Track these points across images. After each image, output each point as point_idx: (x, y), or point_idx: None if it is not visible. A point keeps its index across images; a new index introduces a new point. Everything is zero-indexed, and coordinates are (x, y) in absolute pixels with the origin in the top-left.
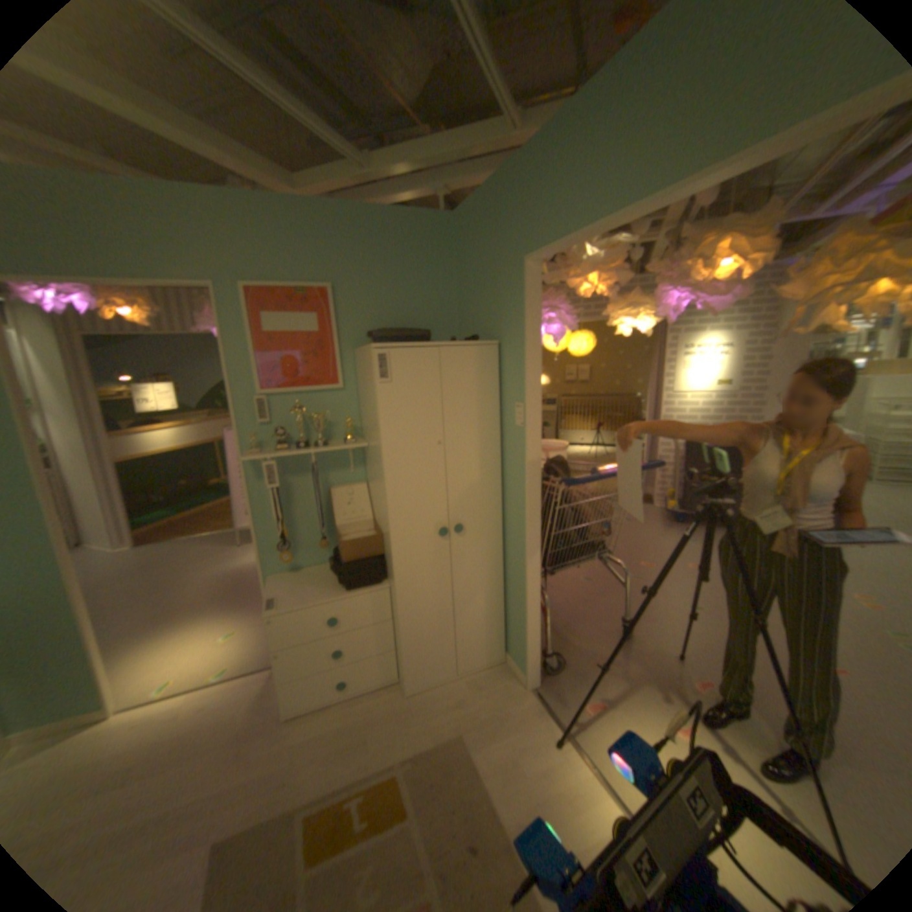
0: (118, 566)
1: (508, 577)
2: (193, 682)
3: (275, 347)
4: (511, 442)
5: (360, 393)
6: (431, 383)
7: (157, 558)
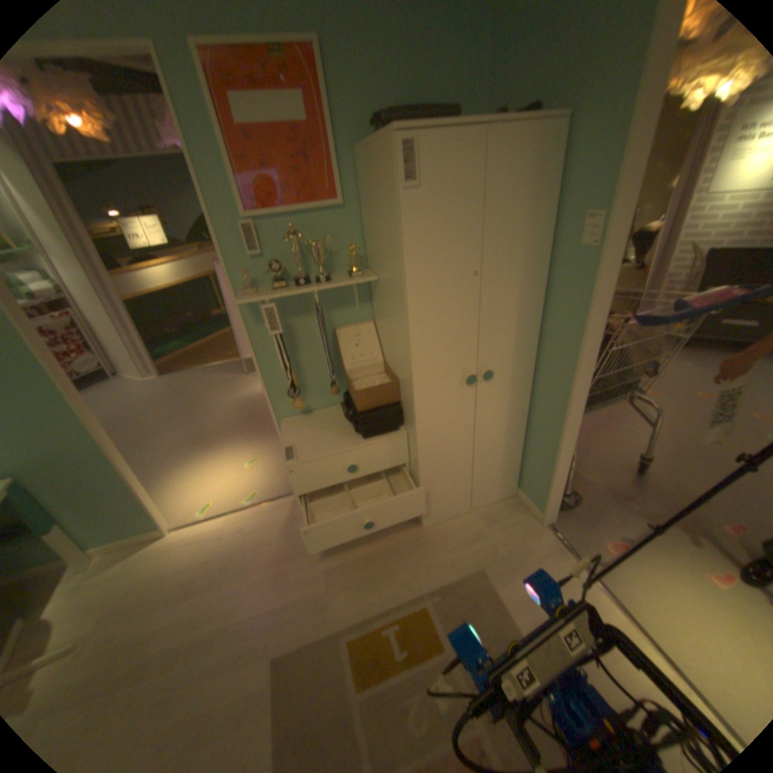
0: (150, 391)
1: (534, 421)
2: (231, 501)
3: (255, 144)
4: (570, 266)
5: (366, 207)
6: (474, 183)
7: (181, 384)
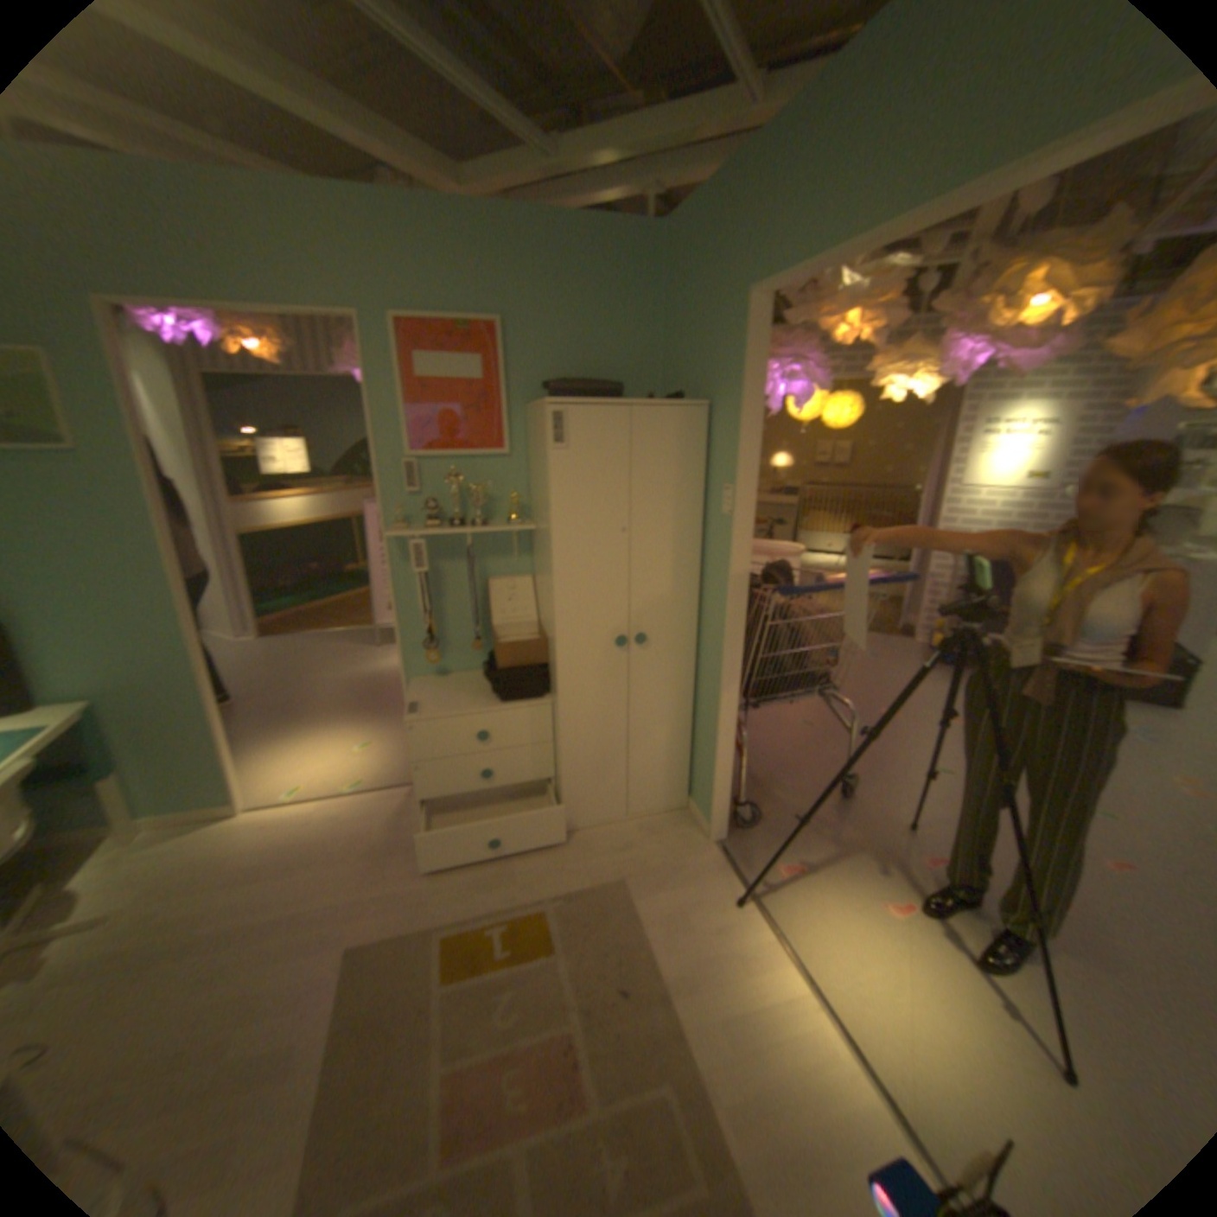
0: (241, 657)
1: (698, 705)
2: (325, 790)
3: (428, 397)
4: (715, 535)
5: (530, 461)
6: (617, 453)
7: (284, 652)
